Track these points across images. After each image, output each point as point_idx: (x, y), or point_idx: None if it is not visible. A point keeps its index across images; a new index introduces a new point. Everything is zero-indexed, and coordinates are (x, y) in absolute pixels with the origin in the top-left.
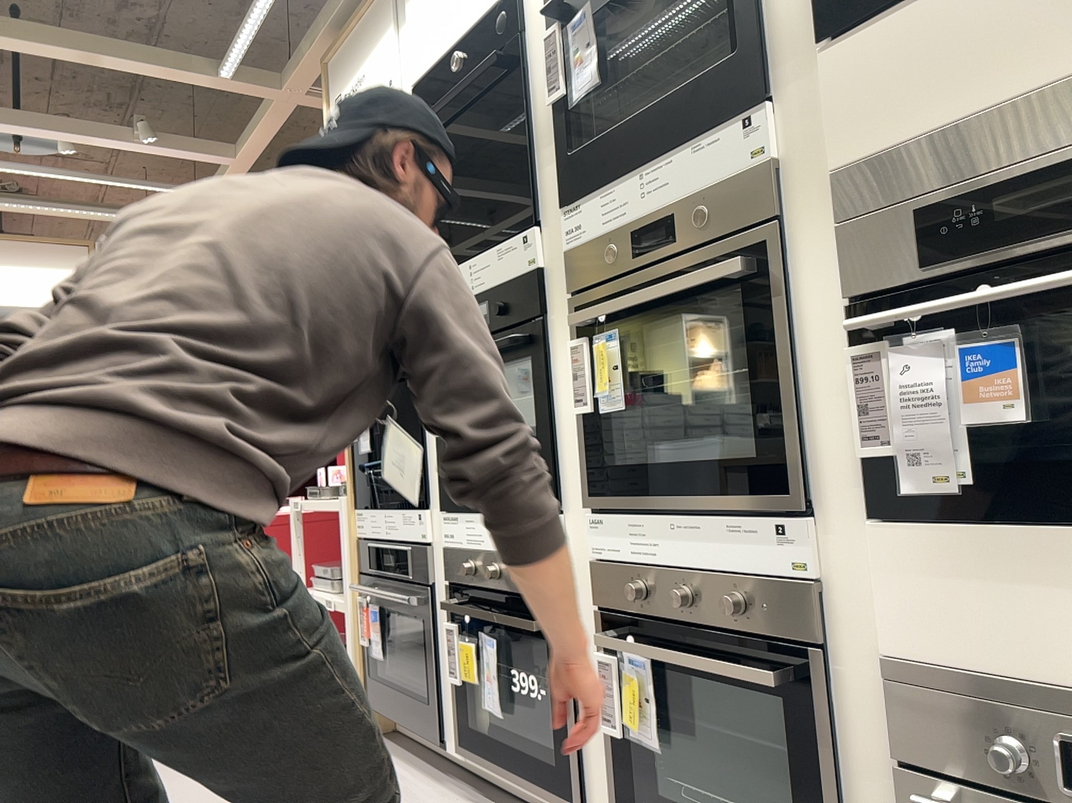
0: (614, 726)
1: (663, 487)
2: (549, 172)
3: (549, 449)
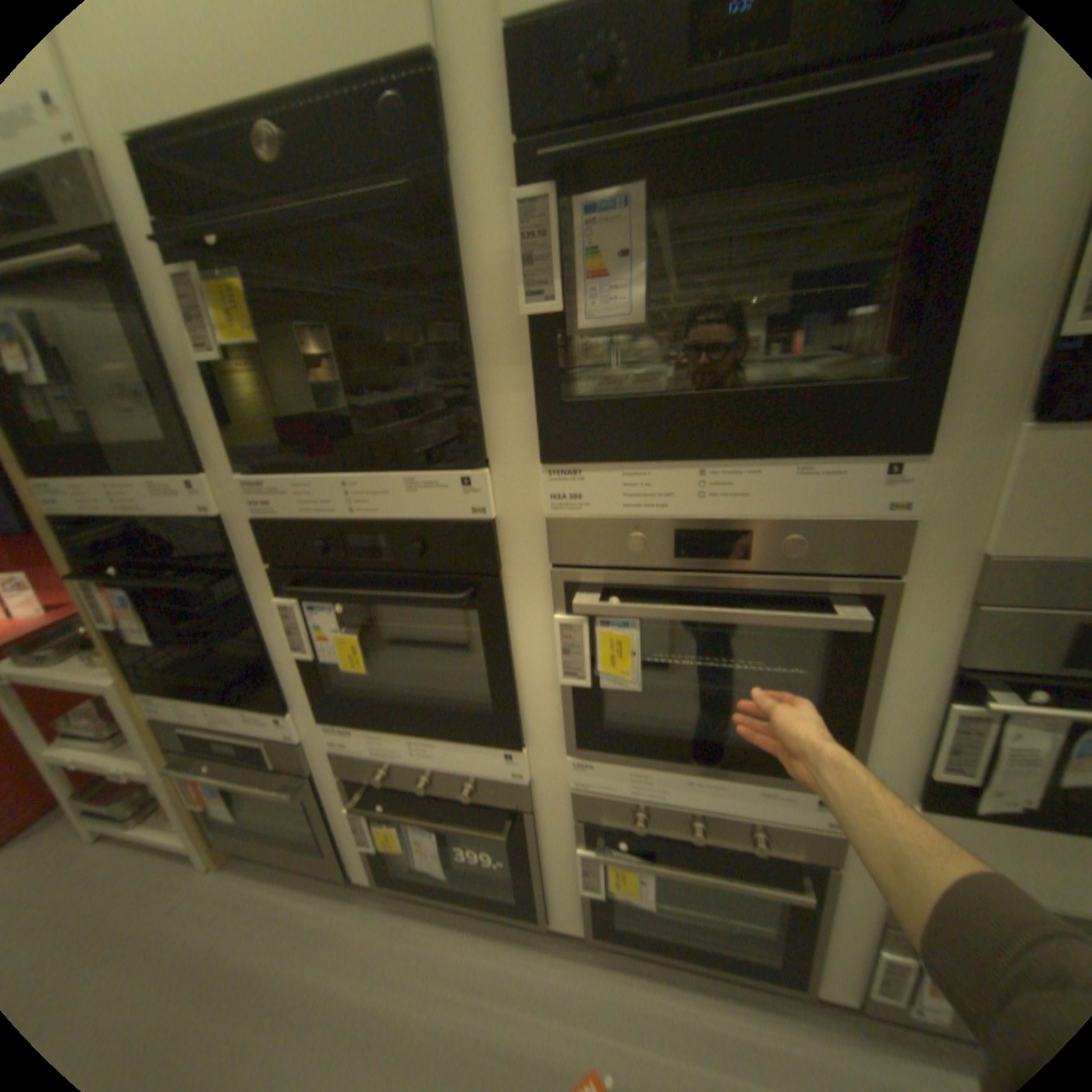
0: (596, 893)
1: (685, 758)
2: (512, 403)
3: (511, 700)
